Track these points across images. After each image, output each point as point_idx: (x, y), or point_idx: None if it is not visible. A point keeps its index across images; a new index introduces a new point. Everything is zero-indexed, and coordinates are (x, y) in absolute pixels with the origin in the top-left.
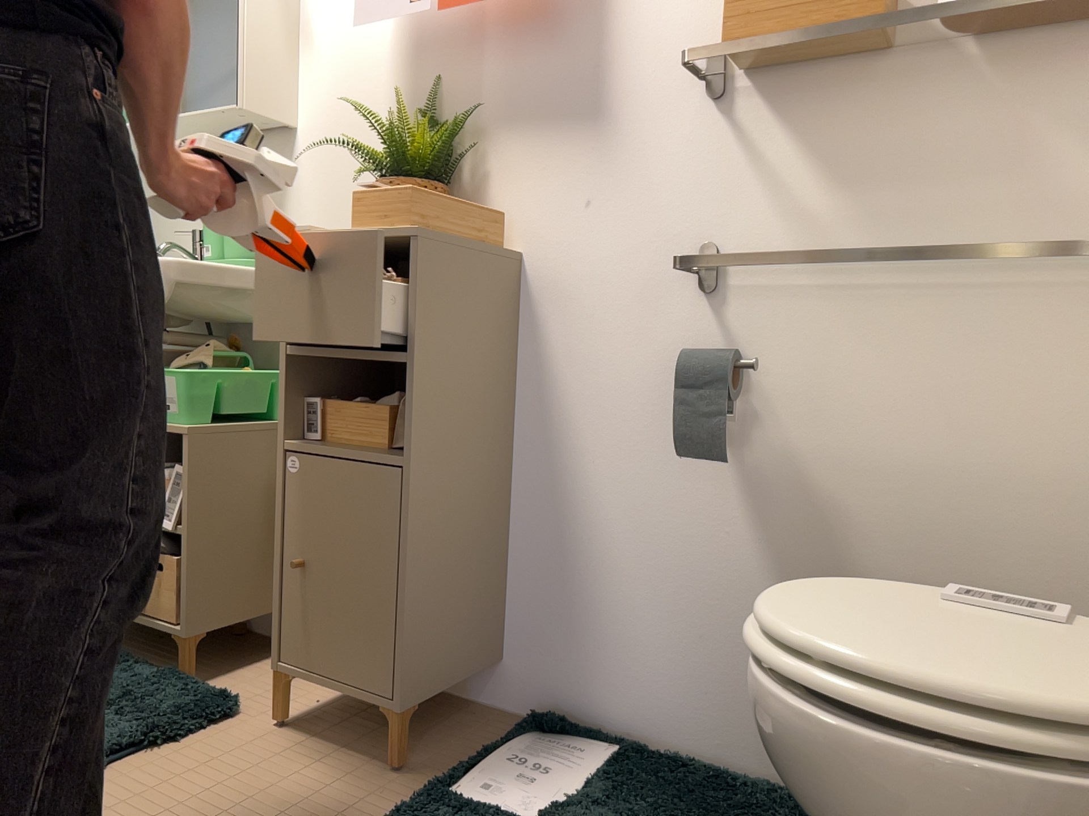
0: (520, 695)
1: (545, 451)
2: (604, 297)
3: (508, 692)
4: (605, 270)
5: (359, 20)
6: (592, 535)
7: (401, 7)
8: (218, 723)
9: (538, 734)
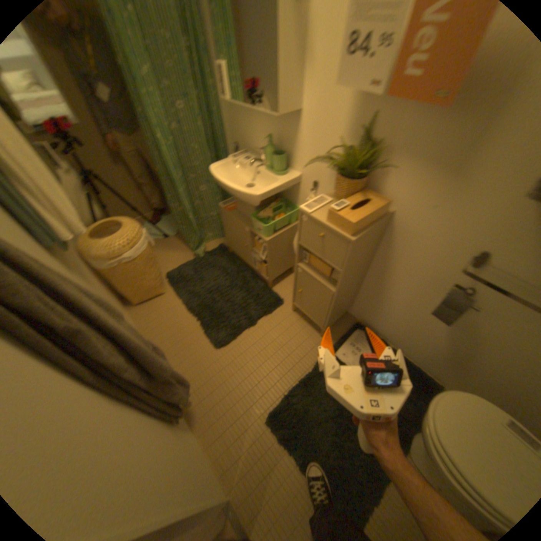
0: (357, 314)
1: (383, 273)
2: (427, 244)
3: (354, 312)
4: (432, 236)
5: (343, 80)
6: (392, 300)
7: (368, 82)
8: (281, 308)
9: (360, 330)
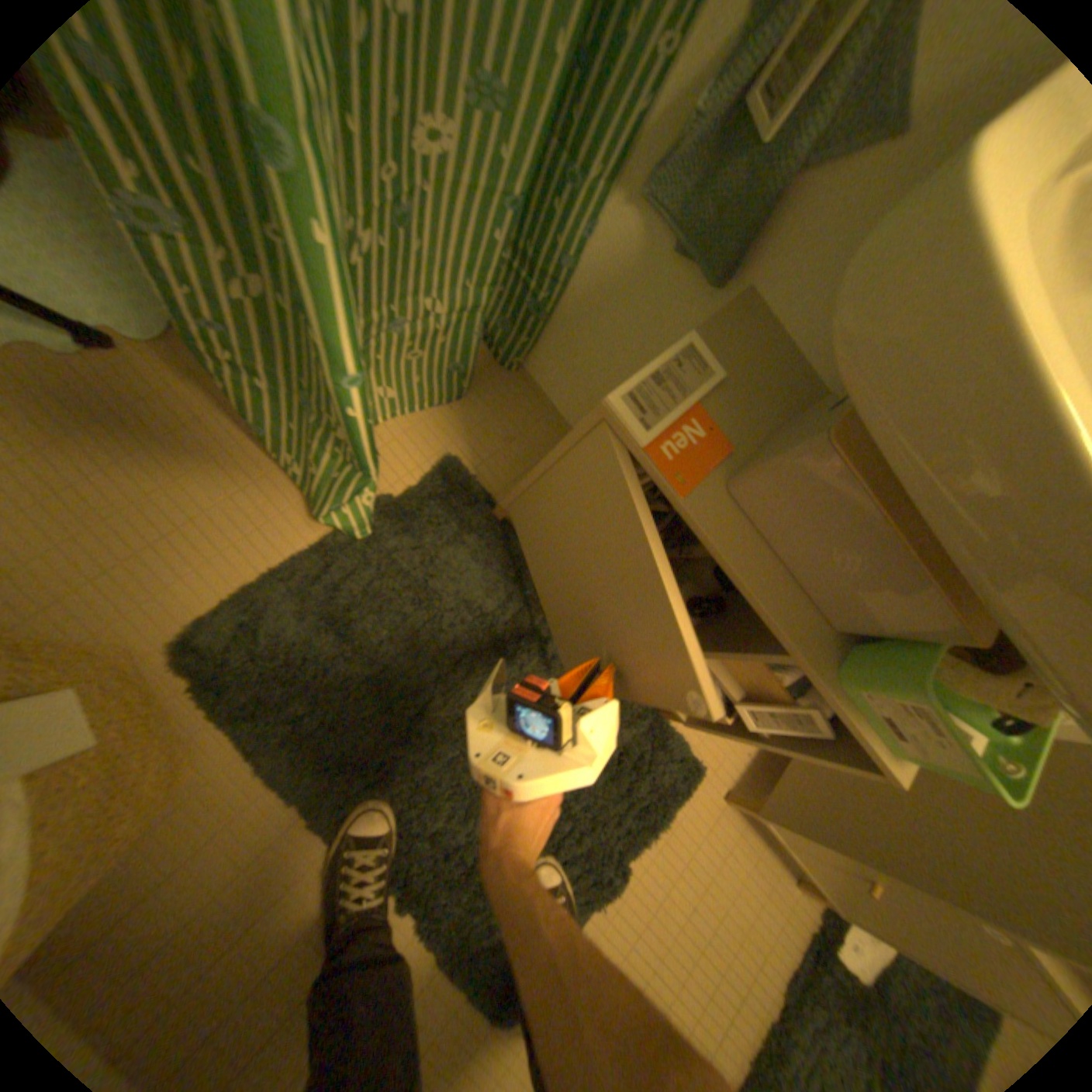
0: None
1: None
2: None
3: None
4: None
5: None
6: None
7: None
8: (692, 797)
9: None
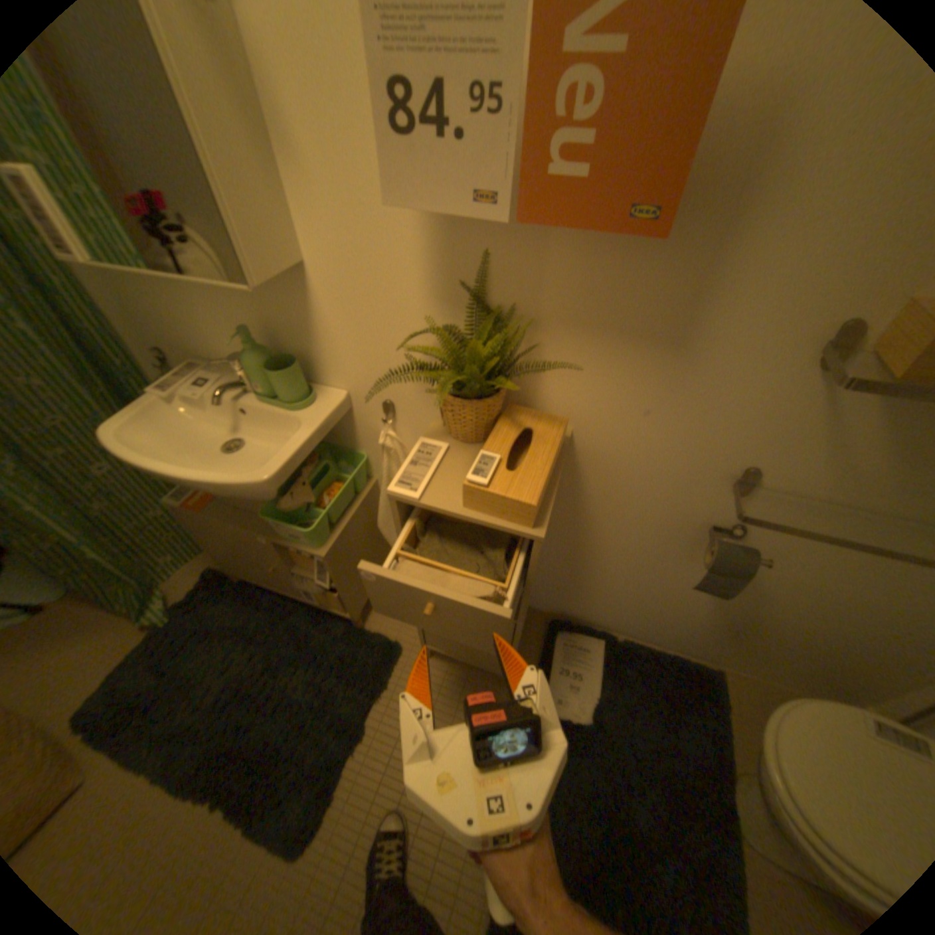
0: (542, 606)
1: (574, 534)
2: (645, 474)
3: (535, 604)
4: (651, 459)
5: (392, 195)
6: (601, 570)
7: (460, 198)
8: (398, 666)
9: (560, 633)
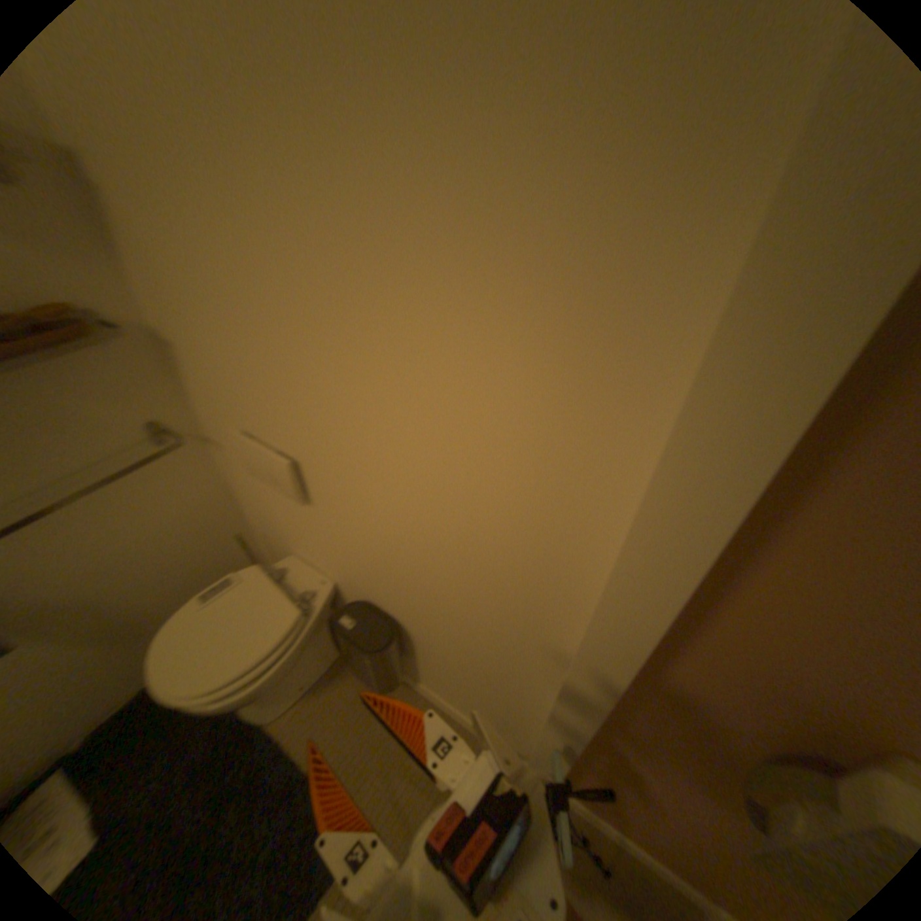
0: None
1: None
2: None
3: None
4: None
5: None
6: None
7: None
8: None
9: None
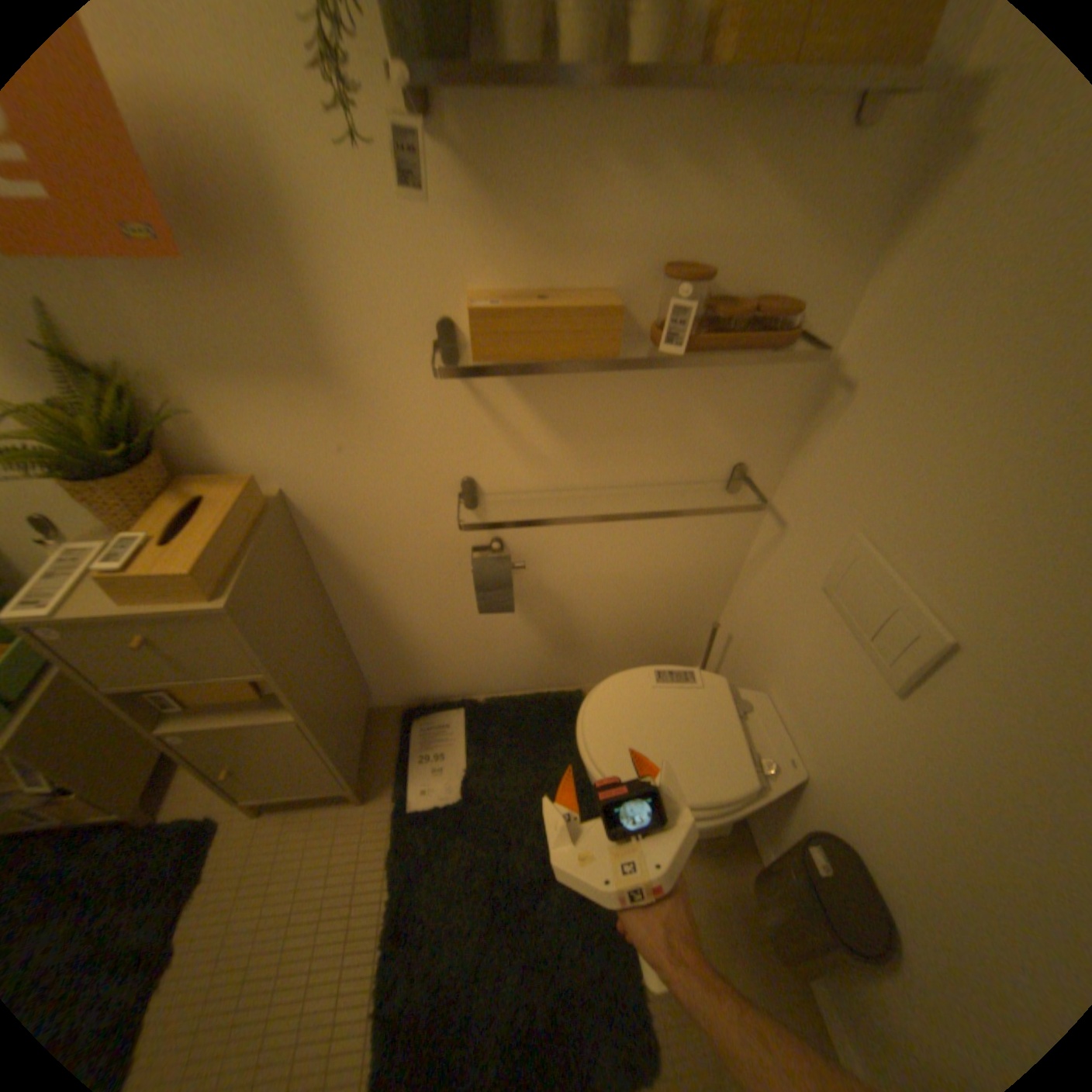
0: (389, 700)
1: (363, 604)
2: (382, 515)
3: (380, 700)
4: (377, 497)
5: None
6: (415, 634)
7: None
8: (212, 845)
9: (415, 721)
